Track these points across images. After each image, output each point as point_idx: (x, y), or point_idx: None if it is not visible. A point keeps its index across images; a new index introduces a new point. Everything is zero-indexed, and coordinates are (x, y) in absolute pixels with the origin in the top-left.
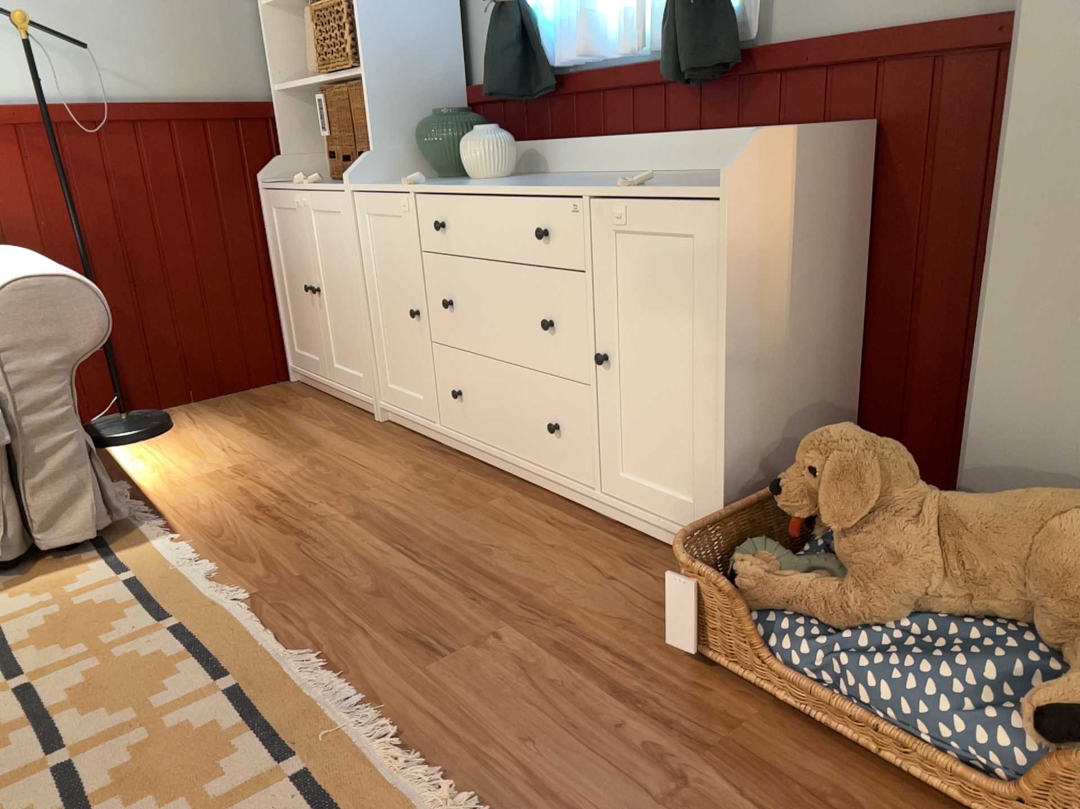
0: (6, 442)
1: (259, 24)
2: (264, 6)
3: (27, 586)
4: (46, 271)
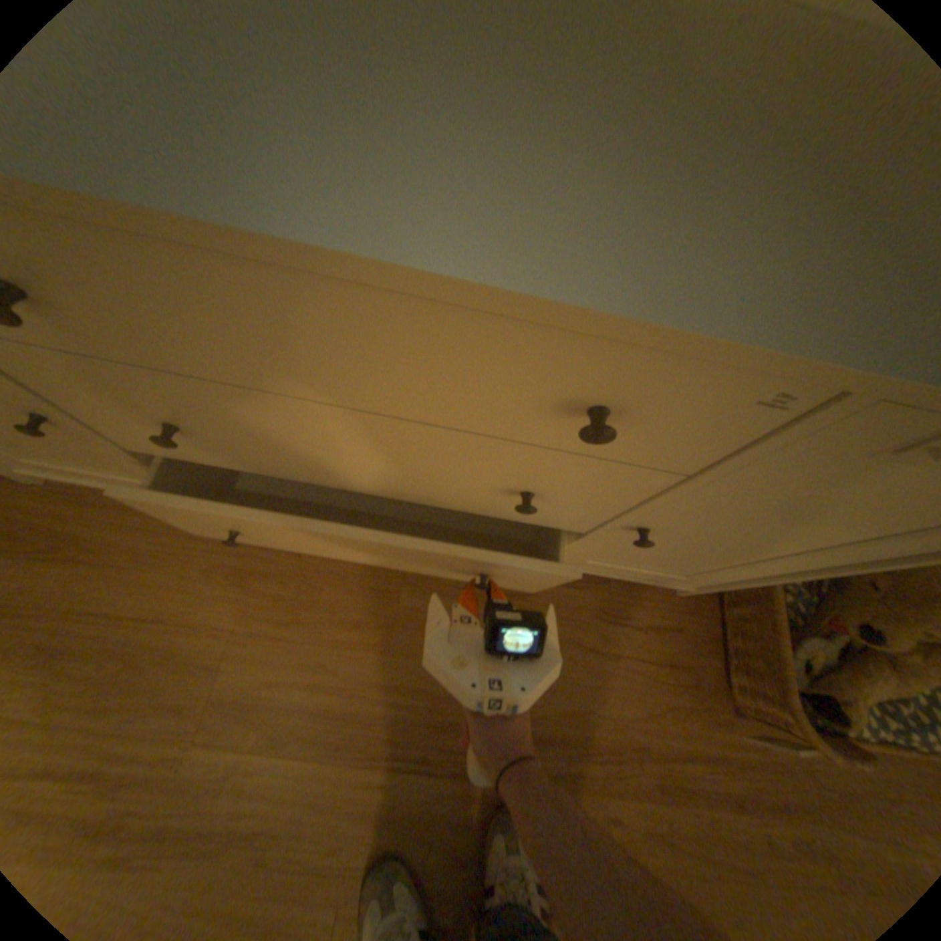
0: None
1: None
2: None
3: None
4: None
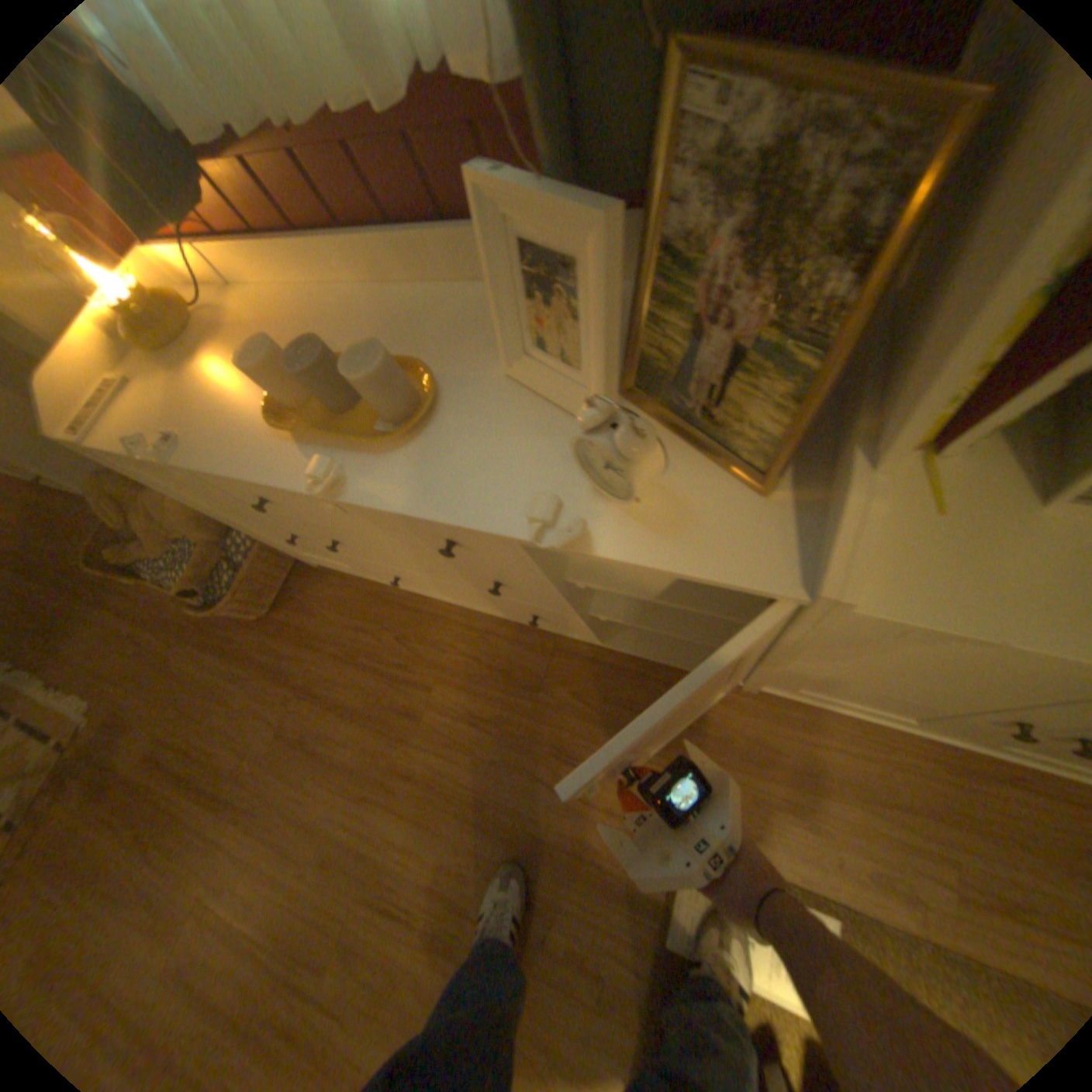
0: None
1: None
2: None
3: None
4: None
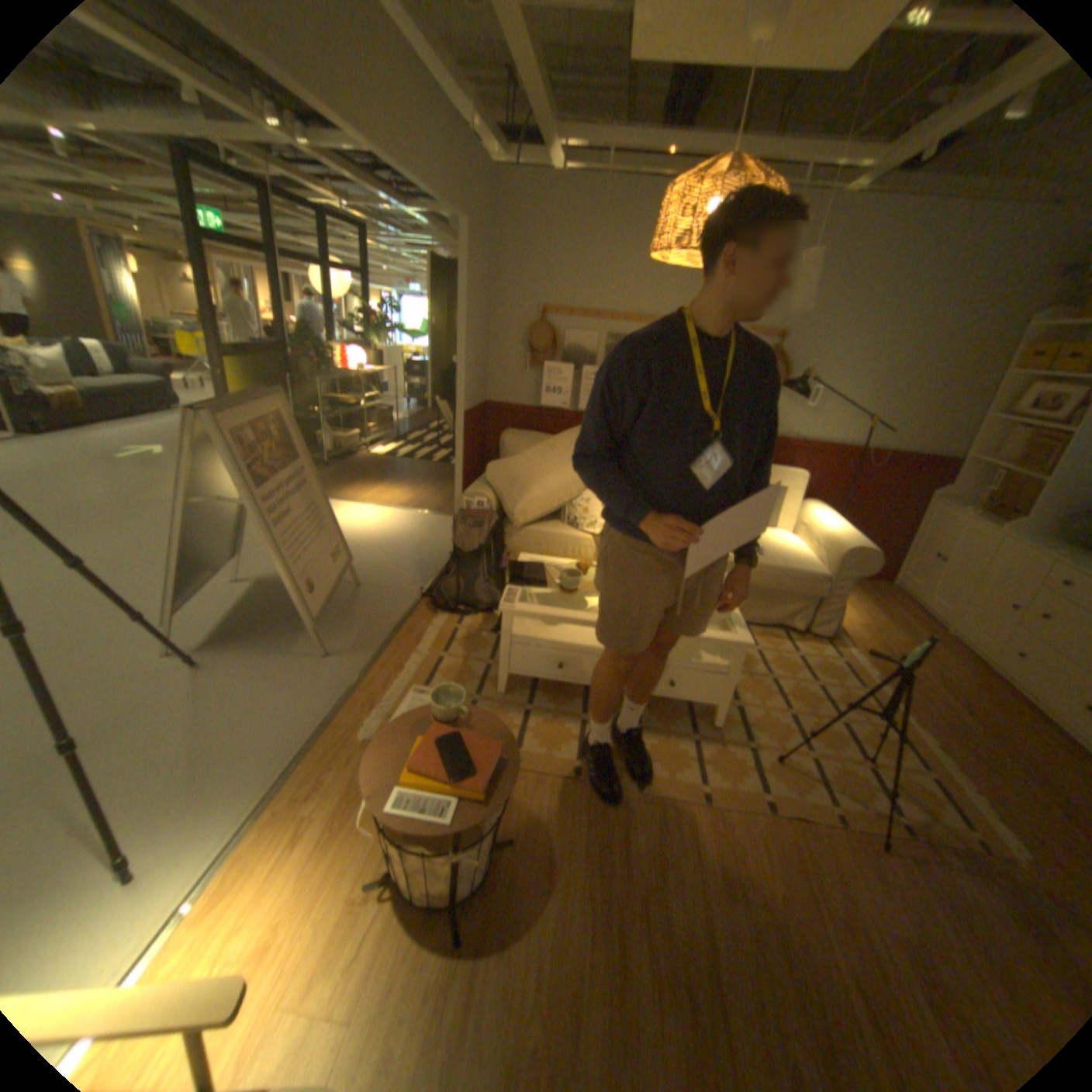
0: (825, 597)
1: (980, 420)
2: (990, 413)
3: (806, 644)
4: (866, 544)
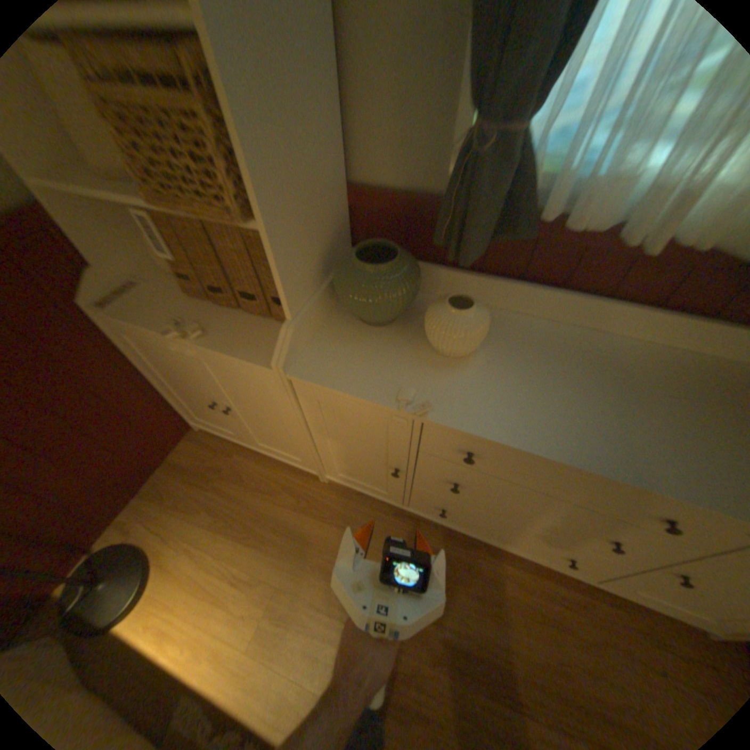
0: None
1: None
2: None
3: None
4: None
